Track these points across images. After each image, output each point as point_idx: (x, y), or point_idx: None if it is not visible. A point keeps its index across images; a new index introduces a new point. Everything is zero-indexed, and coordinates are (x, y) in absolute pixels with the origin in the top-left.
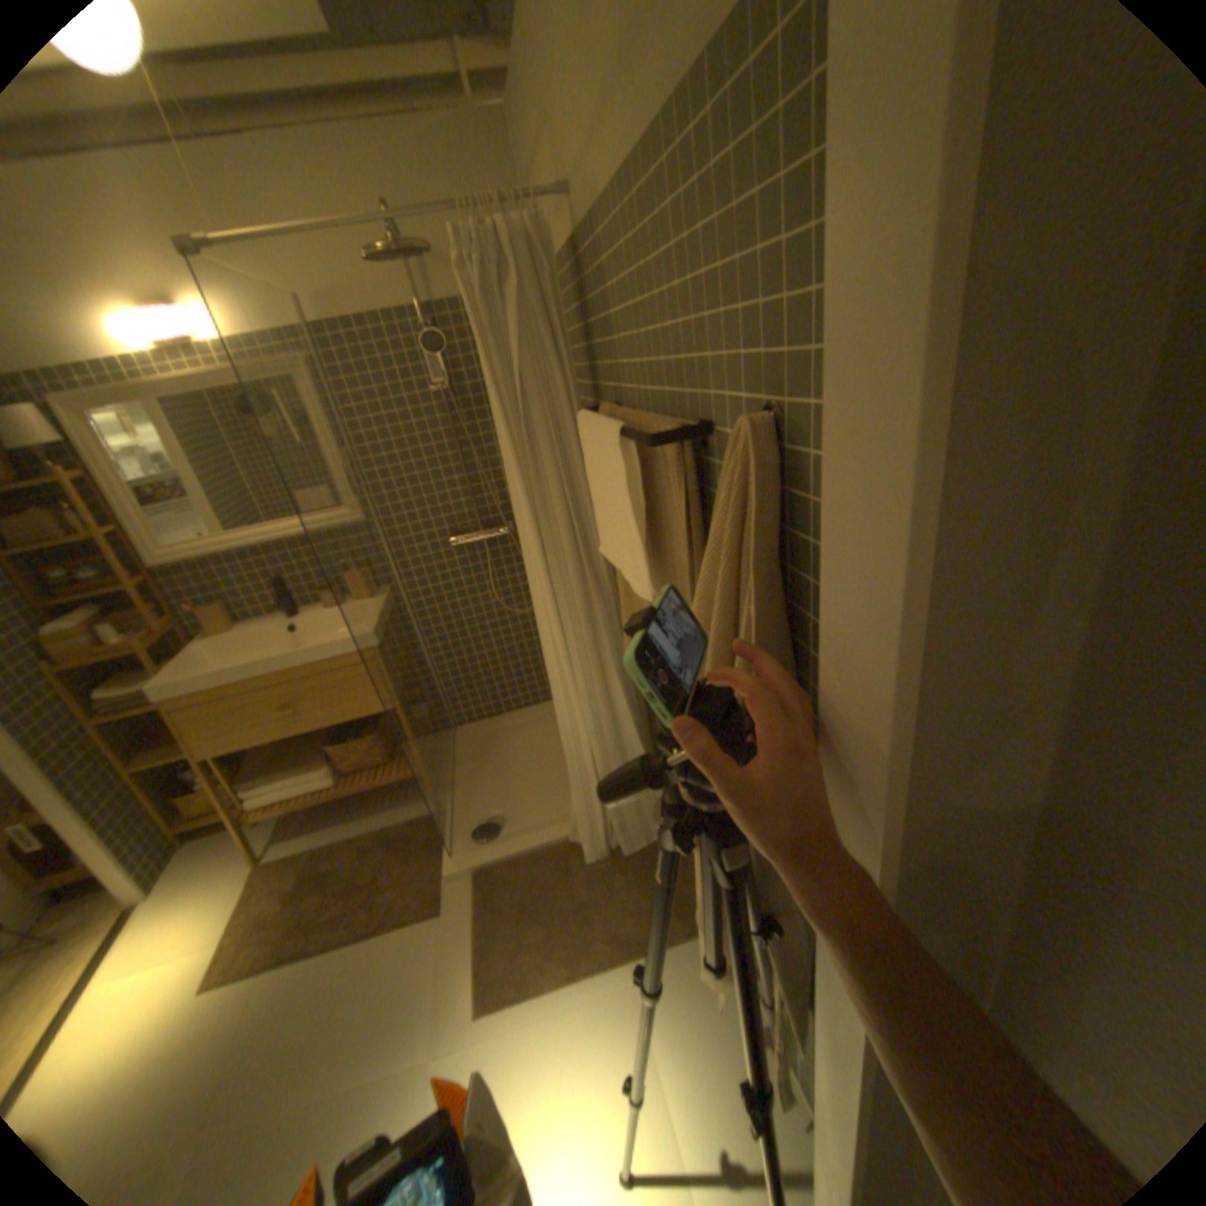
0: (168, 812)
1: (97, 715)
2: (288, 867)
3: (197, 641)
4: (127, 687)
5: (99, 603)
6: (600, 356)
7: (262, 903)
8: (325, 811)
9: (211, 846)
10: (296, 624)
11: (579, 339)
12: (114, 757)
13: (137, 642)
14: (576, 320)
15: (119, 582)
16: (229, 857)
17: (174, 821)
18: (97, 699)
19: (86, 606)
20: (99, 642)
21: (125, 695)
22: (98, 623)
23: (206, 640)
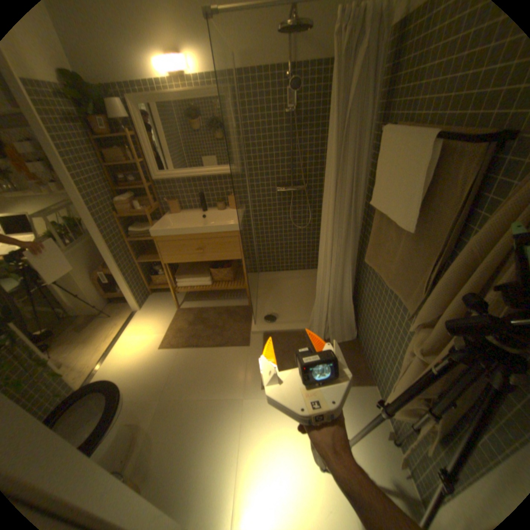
0: (148, 280)
1: (129, 237)
2: (191, 312)
3: (167, 214)
4: (141, 228)
5: (133, 191)
6: (403, 94)
7: (181, 322)
8: (204, 293)
9: (162, 296)
10: (206, 215)
11: (383, 85)
12: (134, 255)
13: (146, 210)
14: (385, 74)
15: (143, 184)
16: (169, 302)
17: (151, 284)
18: (129, 231)
19: (128, 192)
20: (134, 207)
21: (140, 231)
22: (132, 200)
23: (171, 214)
